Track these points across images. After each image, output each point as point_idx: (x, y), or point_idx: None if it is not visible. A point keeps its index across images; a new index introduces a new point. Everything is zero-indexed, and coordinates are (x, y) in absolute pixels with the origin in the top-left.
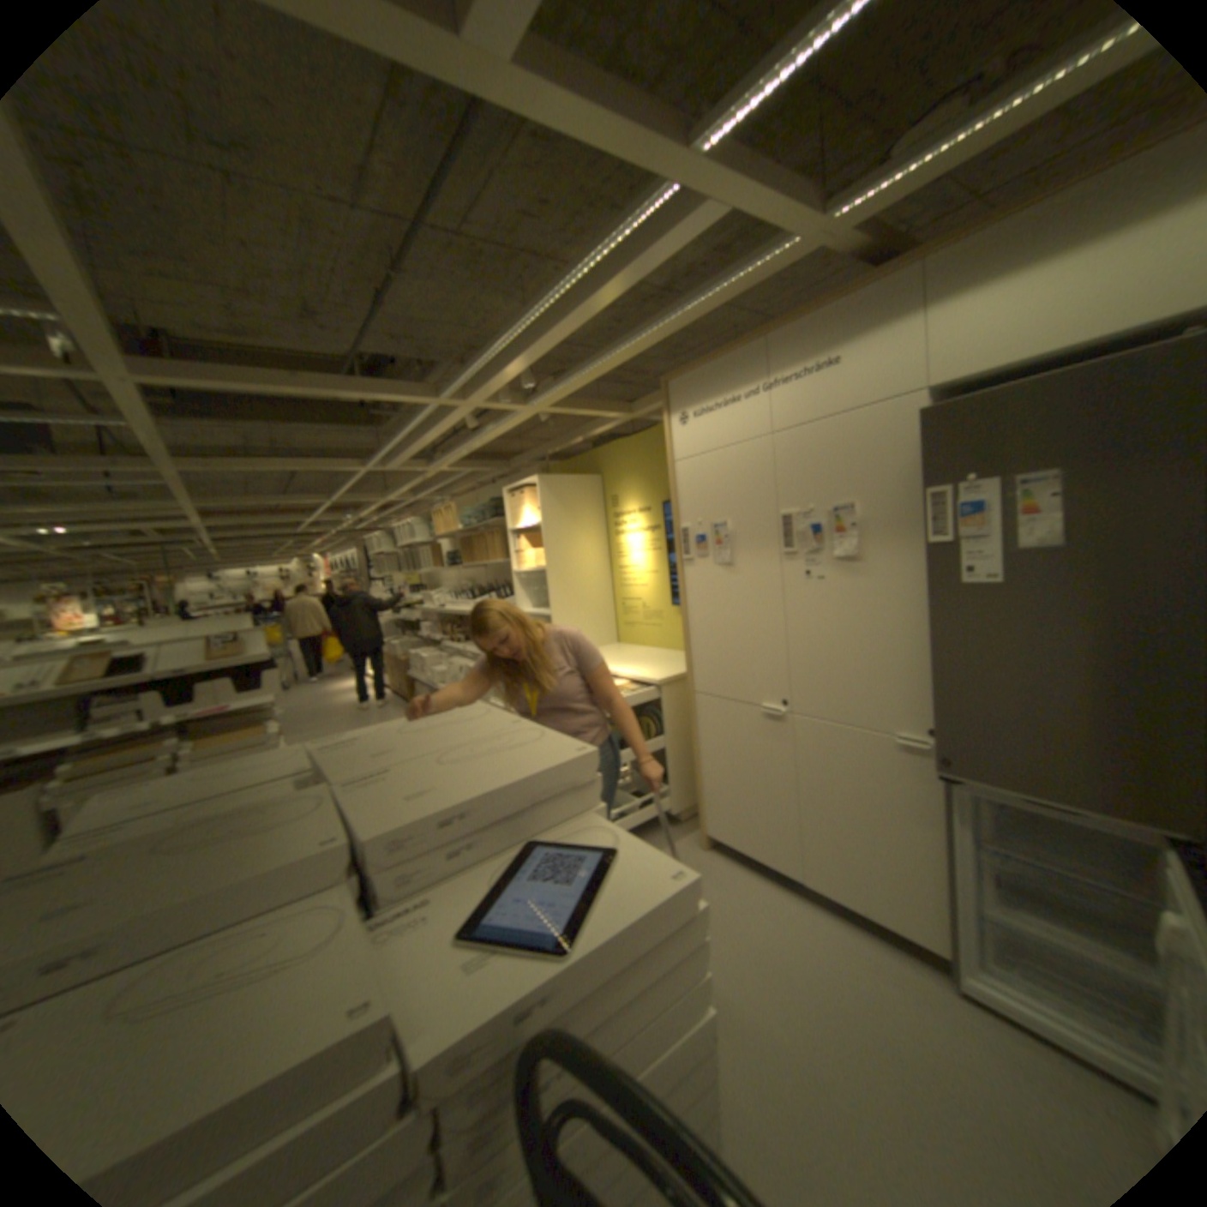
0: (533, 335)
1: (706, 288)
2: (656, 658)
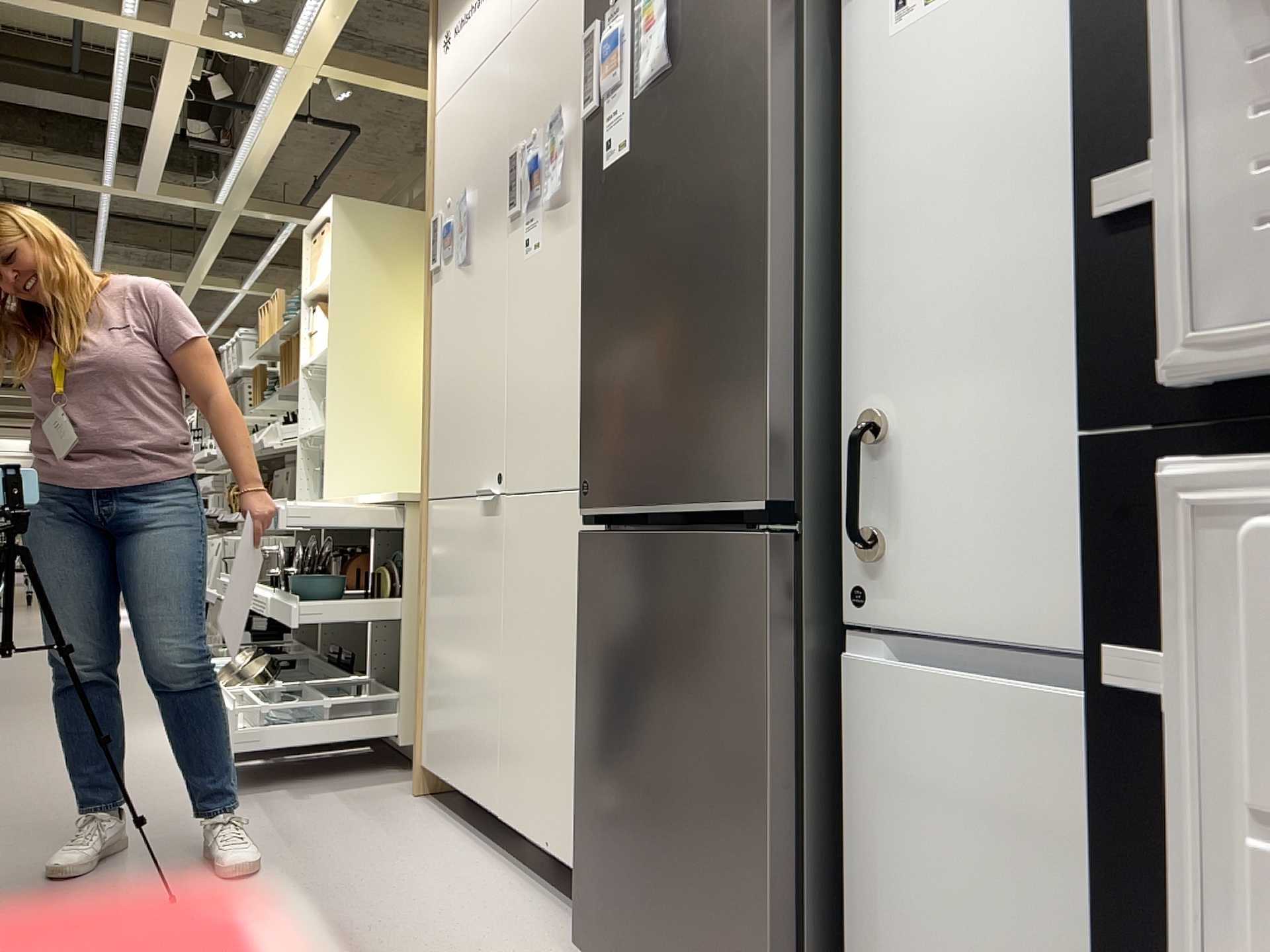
0: None
1: None
2: None
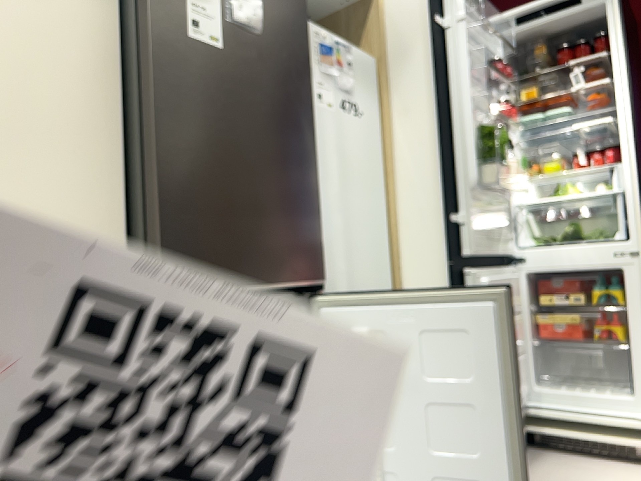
0: None
1: None
2: None
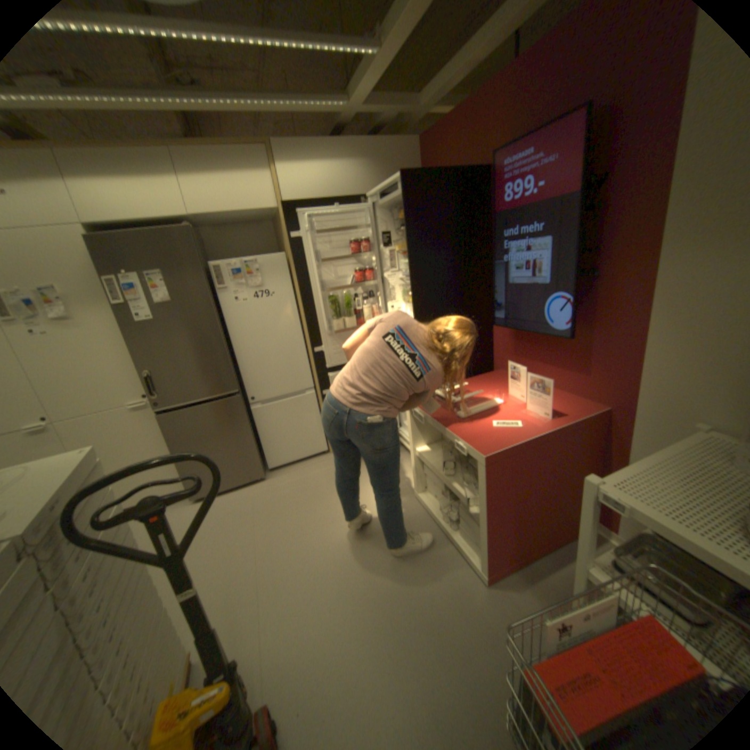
0: None
1: None
2: None
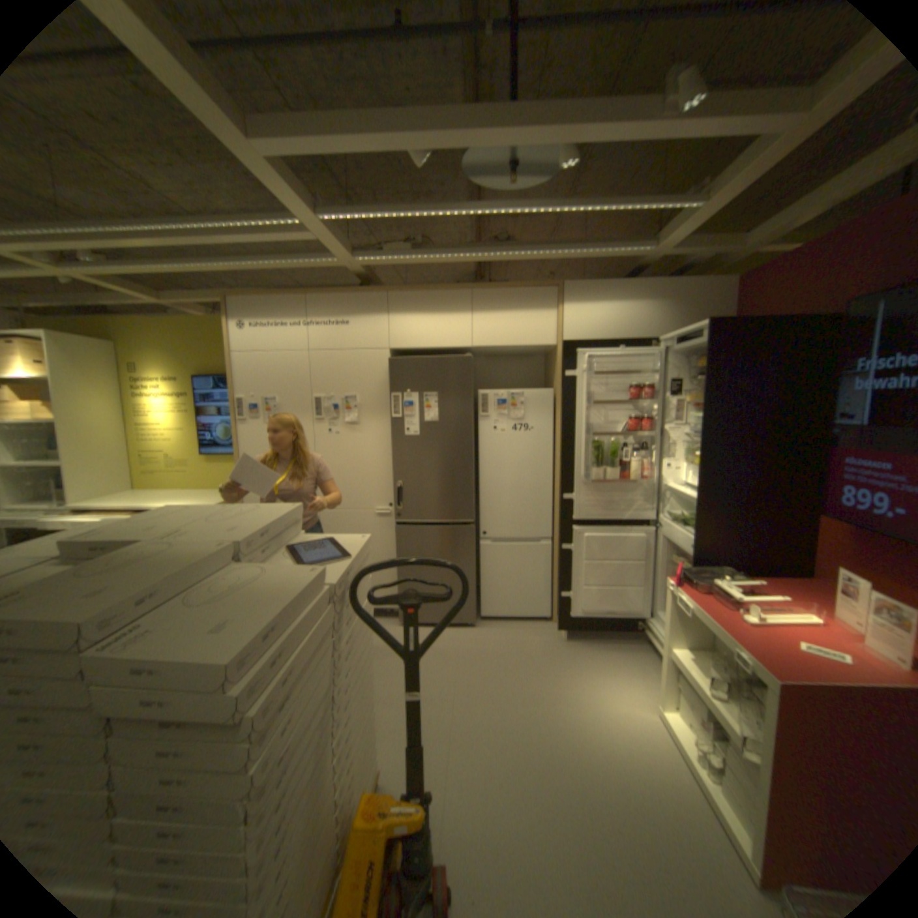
0: (131, 234)
1: (279, 259)
2: (191, 495)
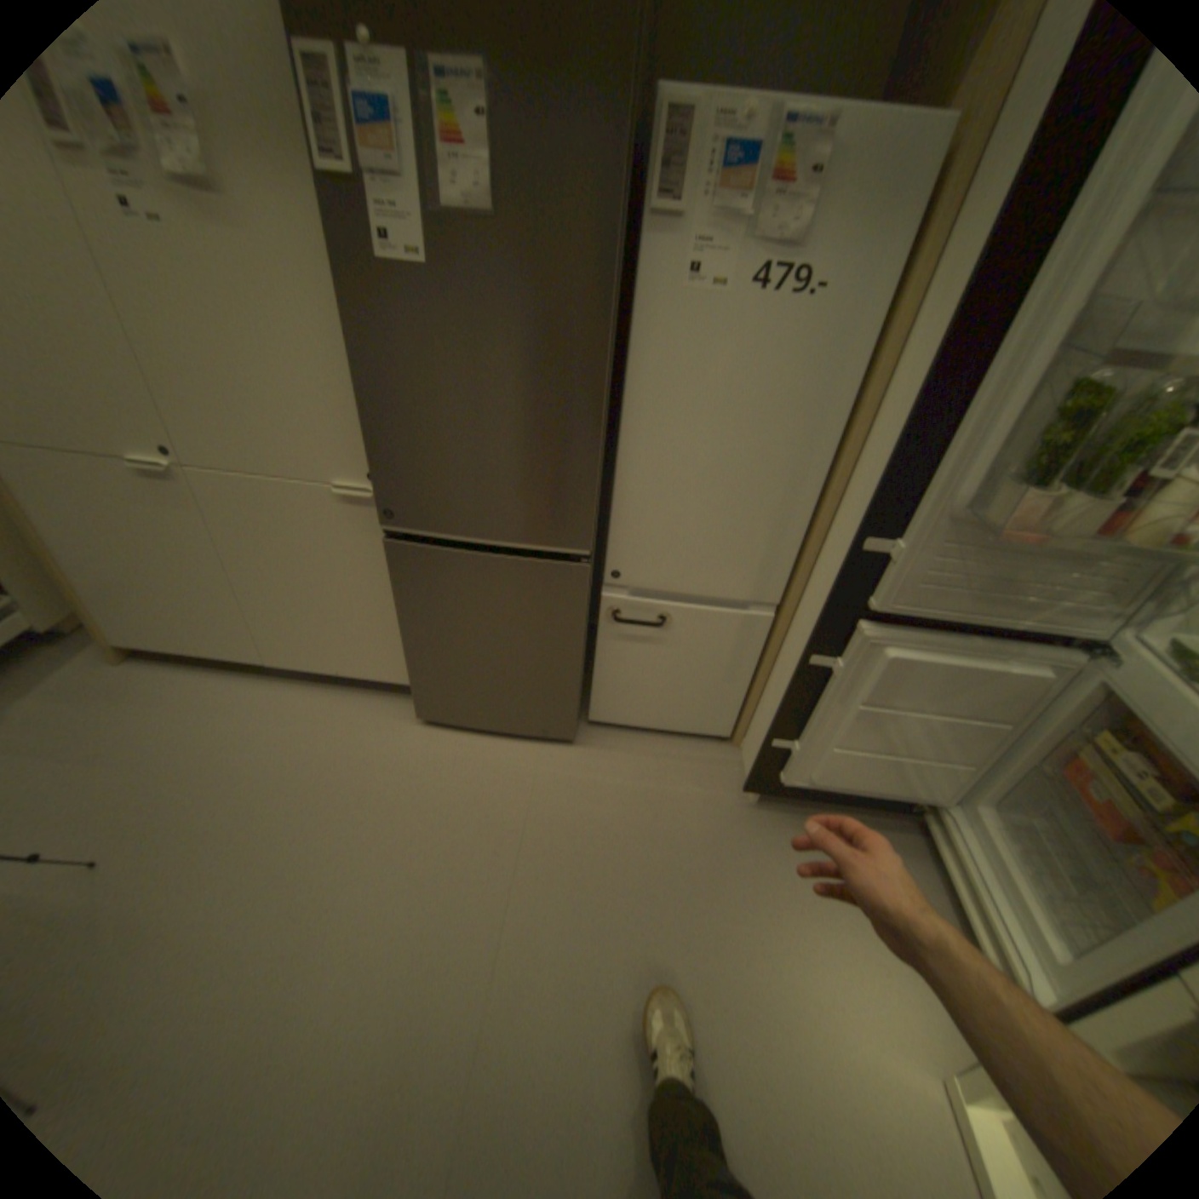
0: None
1: None
2: None
